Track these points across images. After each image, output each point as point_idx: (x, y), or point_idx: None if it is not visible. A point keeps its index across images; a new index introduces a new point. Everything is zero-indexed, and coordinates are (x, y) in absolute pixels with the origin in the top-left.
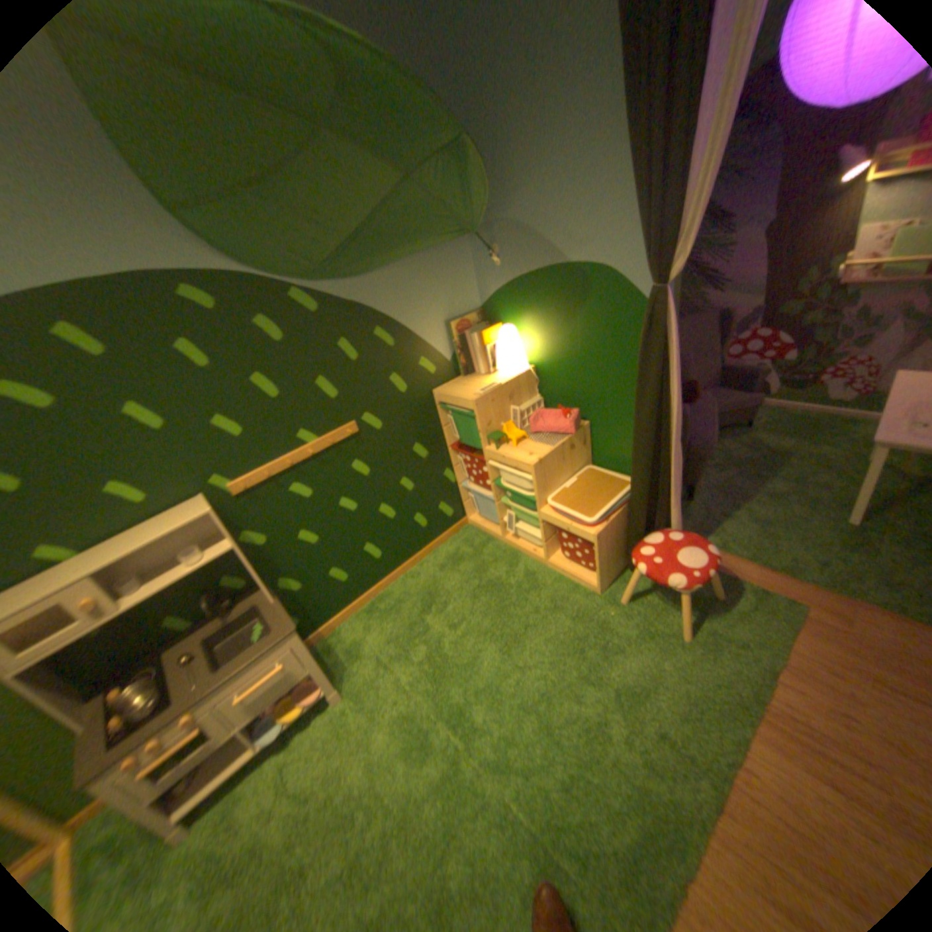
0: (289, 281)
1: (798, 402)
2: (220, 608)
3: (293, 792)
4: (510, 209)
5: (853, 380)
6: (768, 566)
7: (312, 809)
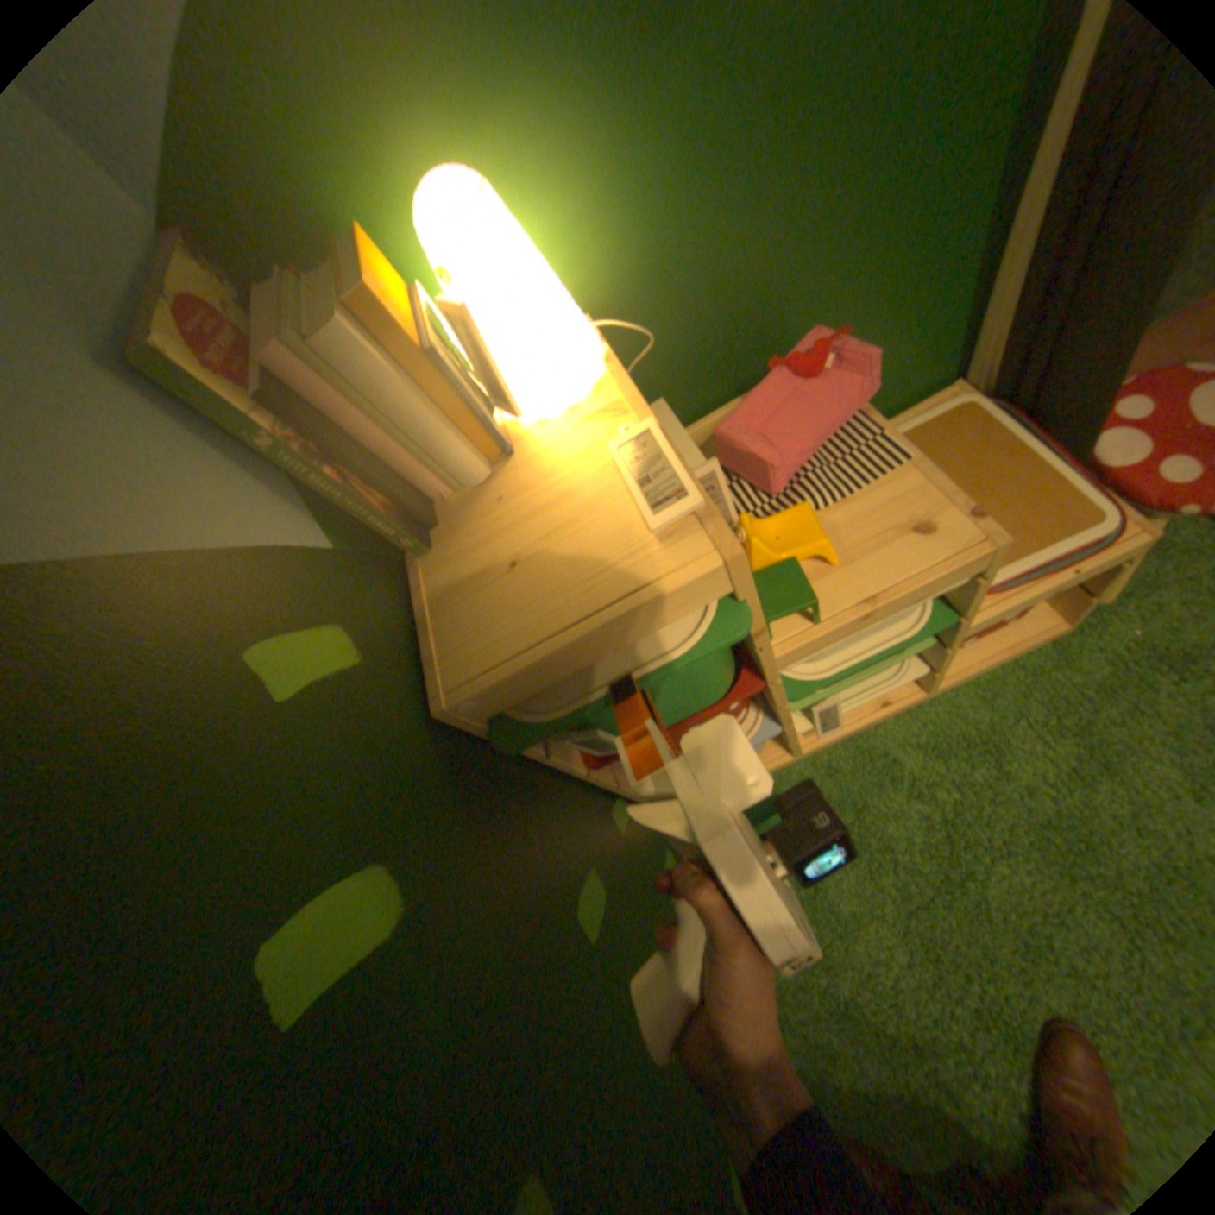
0: None
1: None
2: None
3: None
4: None
5: None
6: None
7: None
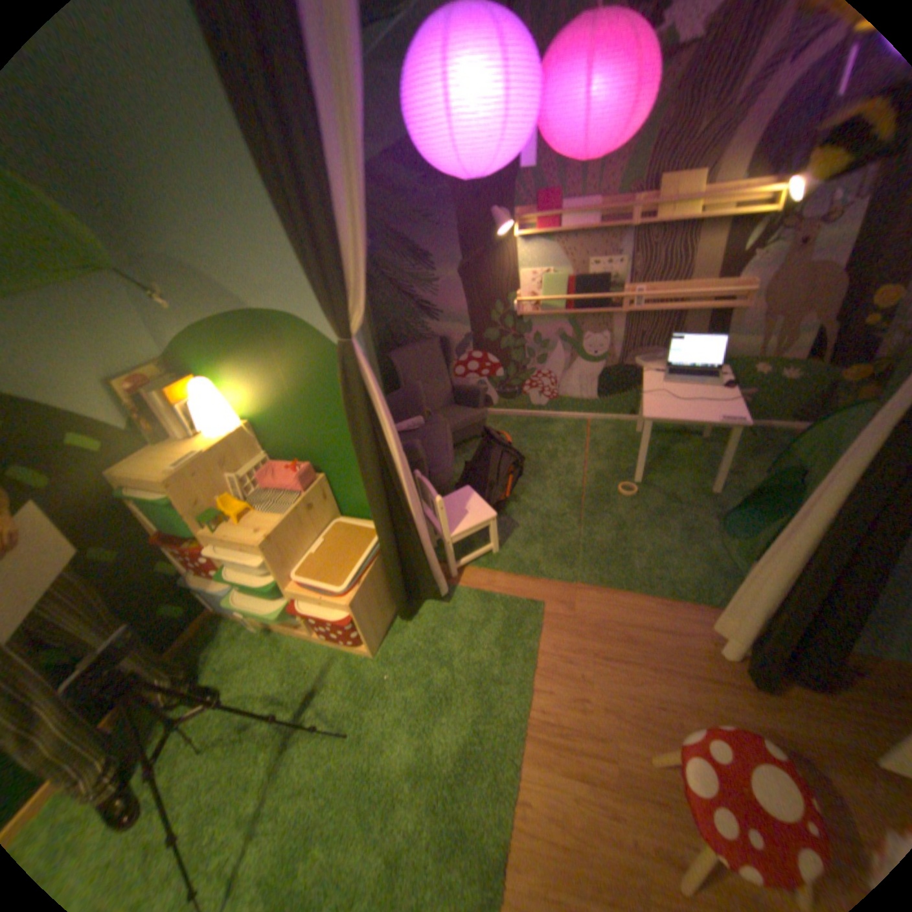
0: None
1: (514, 408)
2: None
3: None
4: (157, 243)
5: (544, 388)
6: (512, 571)
7: None
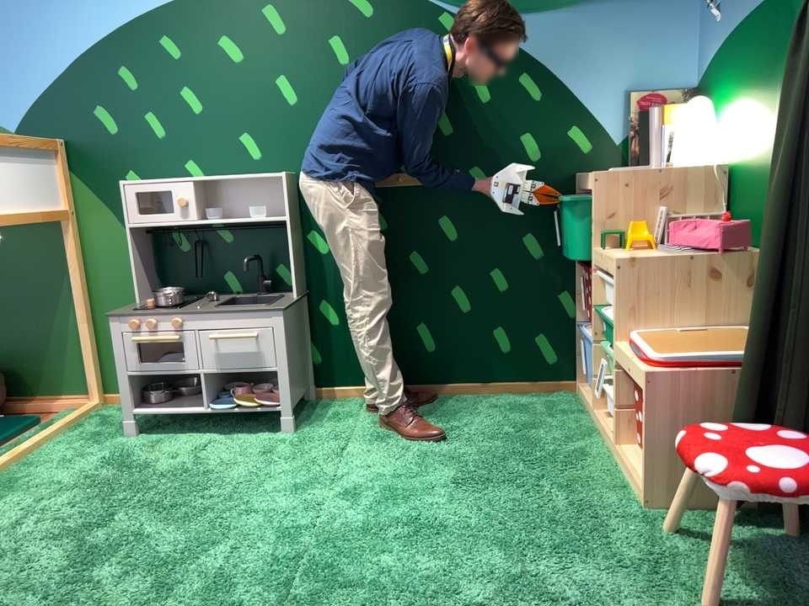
0: (443, 5)
1: None
2: (264, 292)
3: (199, 457)
4: None
5: None
6: None
7: (196, 471)
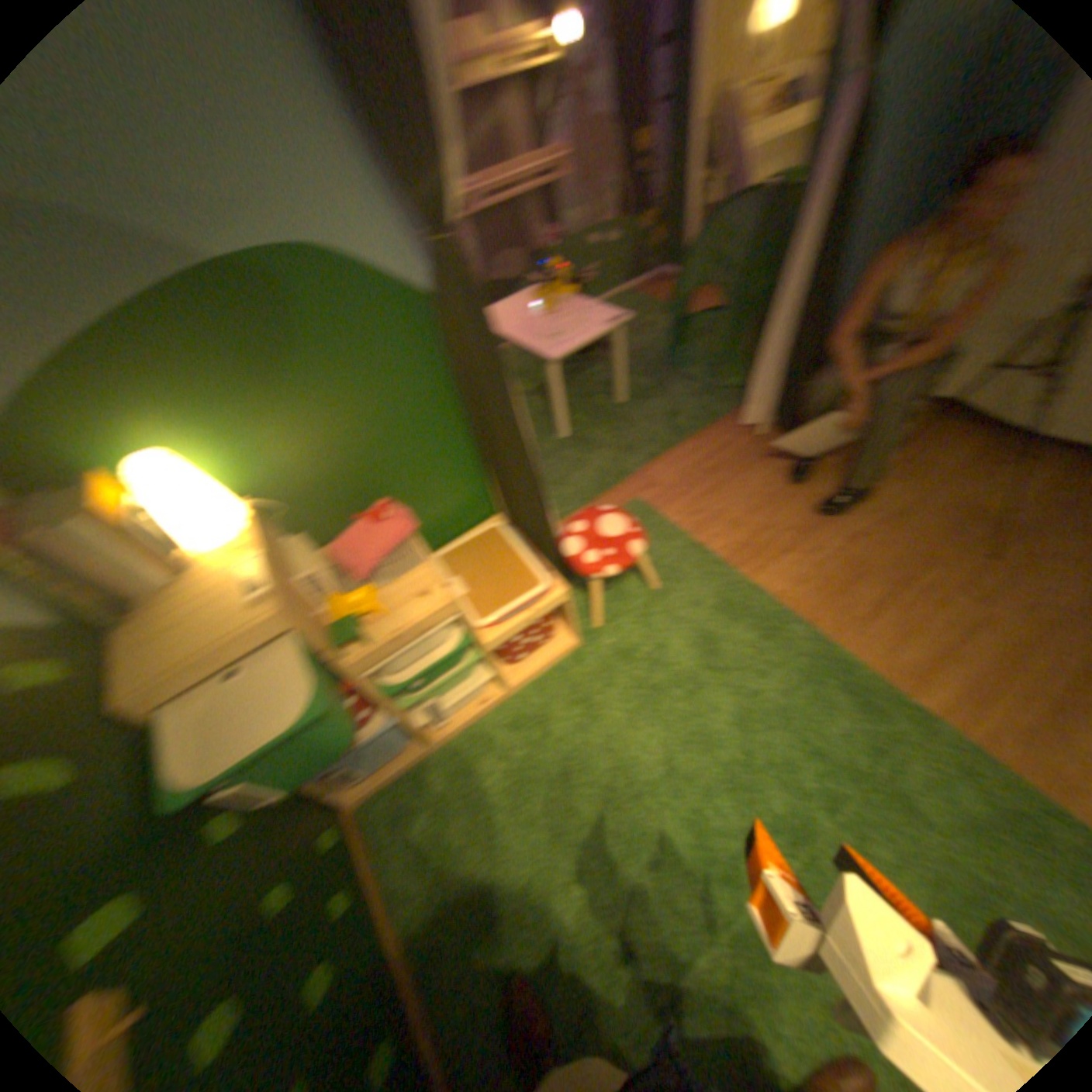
0: None
1: None
2: None
3: None
4: None
5: None
6: (589, 499)
7: None
